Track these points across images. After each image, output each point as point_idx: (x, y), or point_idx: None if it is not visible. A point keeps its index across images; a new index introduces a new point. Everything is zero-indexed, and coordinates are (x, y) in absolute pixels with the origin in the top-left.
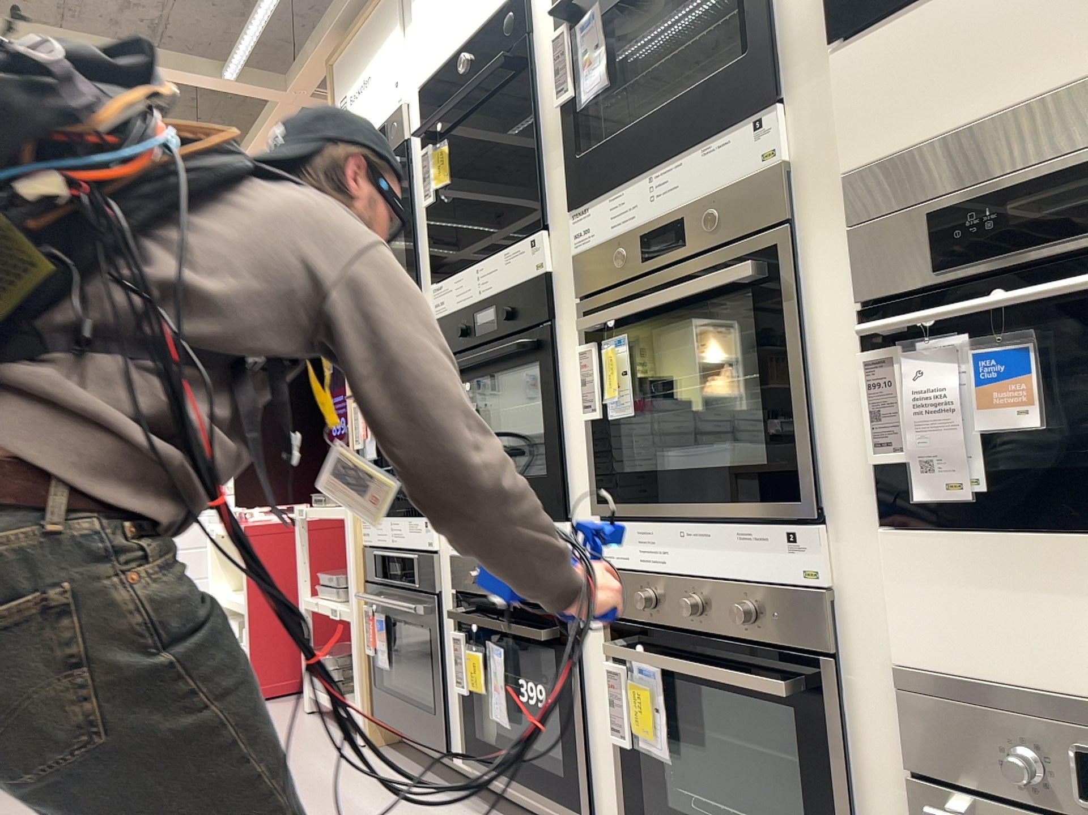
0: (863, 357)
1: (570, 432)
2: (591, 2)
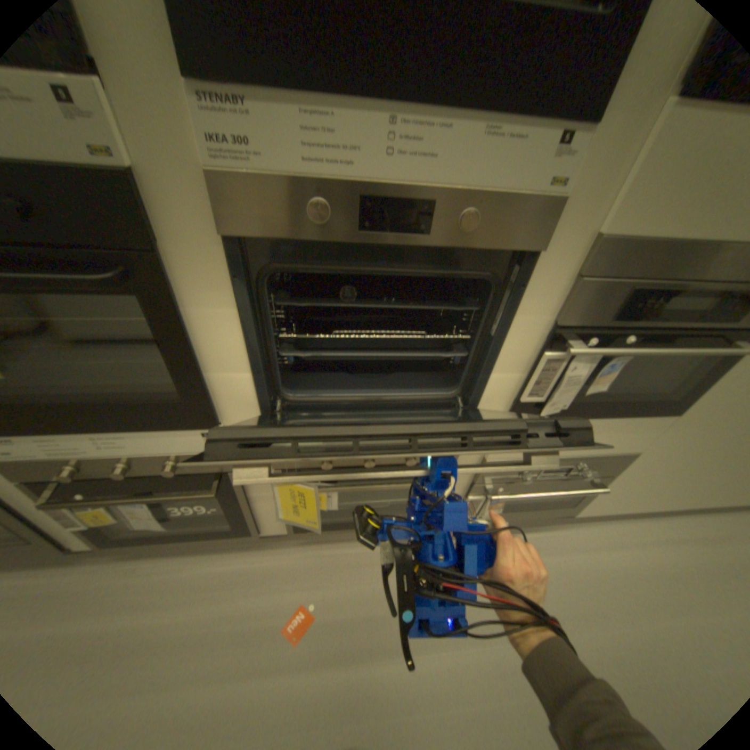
0: (537, 349)
1: (210, 366)
2: None
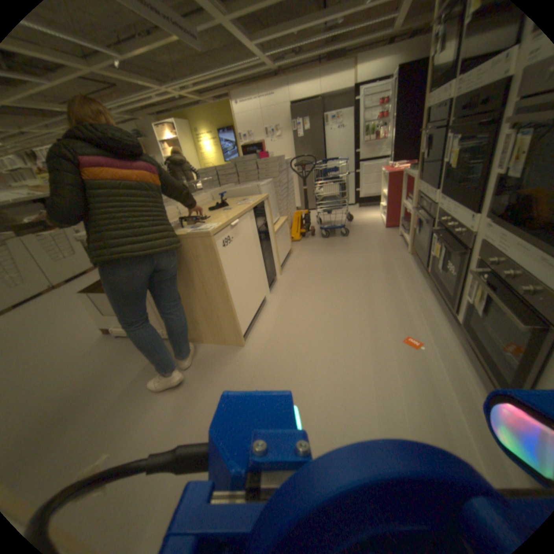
0: None
1: (492, 172)
2: None
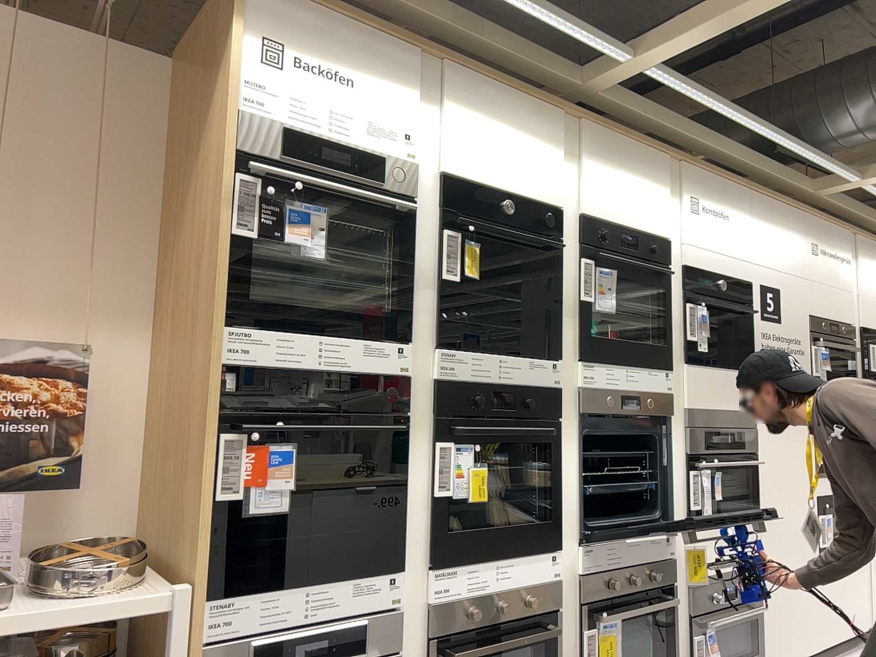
0: (684, 471)
1: (562, 491)
2: (607, 264)
